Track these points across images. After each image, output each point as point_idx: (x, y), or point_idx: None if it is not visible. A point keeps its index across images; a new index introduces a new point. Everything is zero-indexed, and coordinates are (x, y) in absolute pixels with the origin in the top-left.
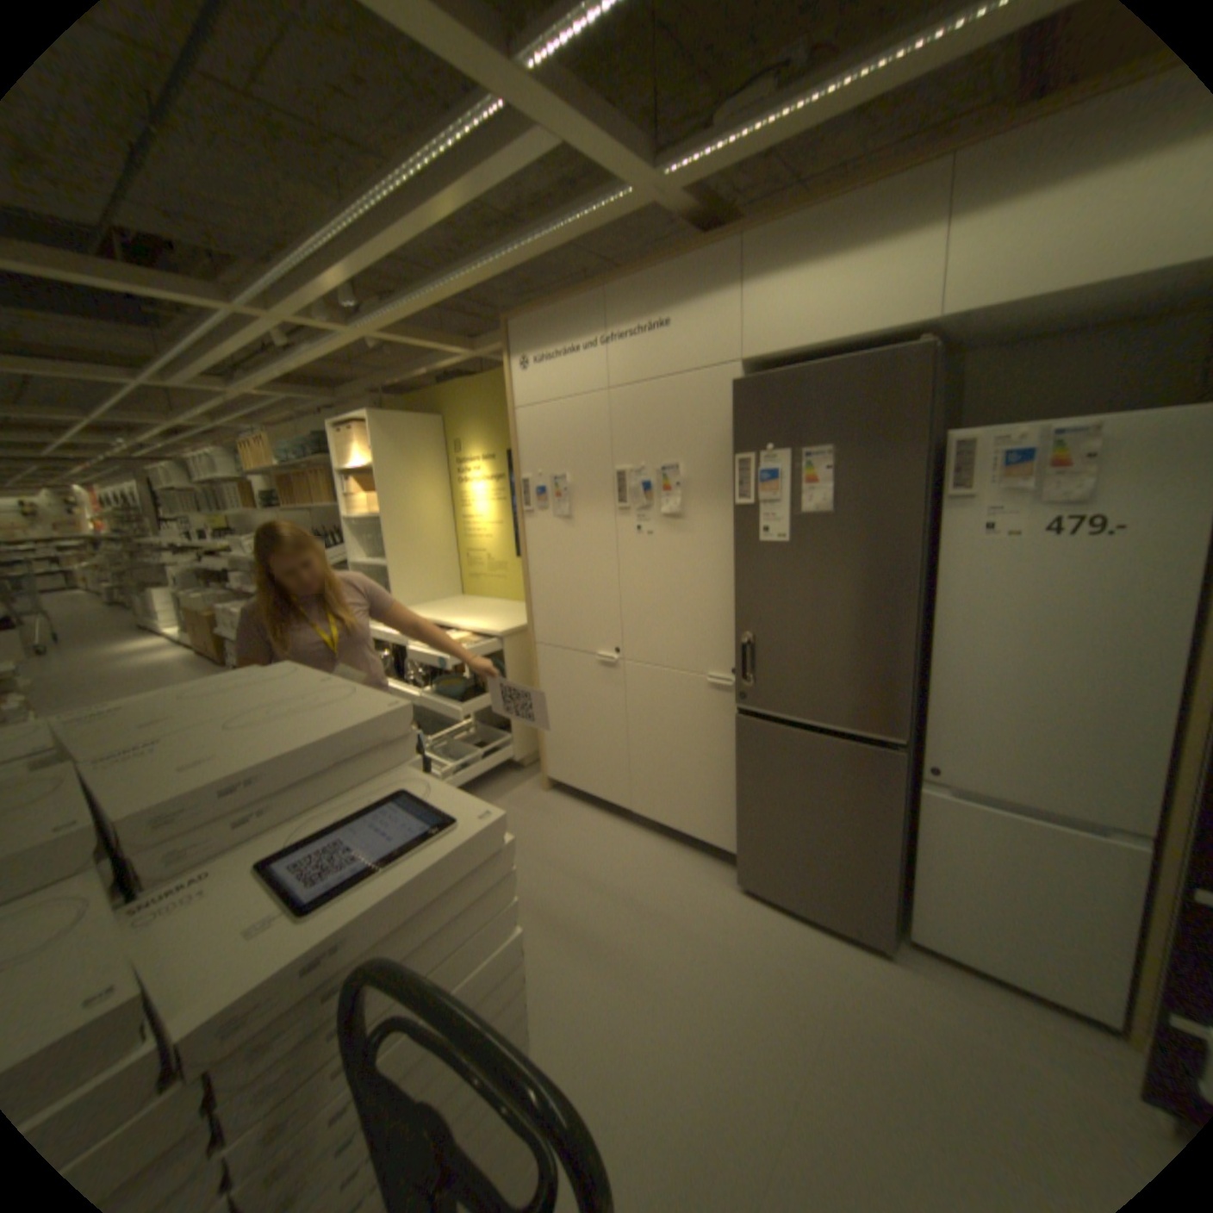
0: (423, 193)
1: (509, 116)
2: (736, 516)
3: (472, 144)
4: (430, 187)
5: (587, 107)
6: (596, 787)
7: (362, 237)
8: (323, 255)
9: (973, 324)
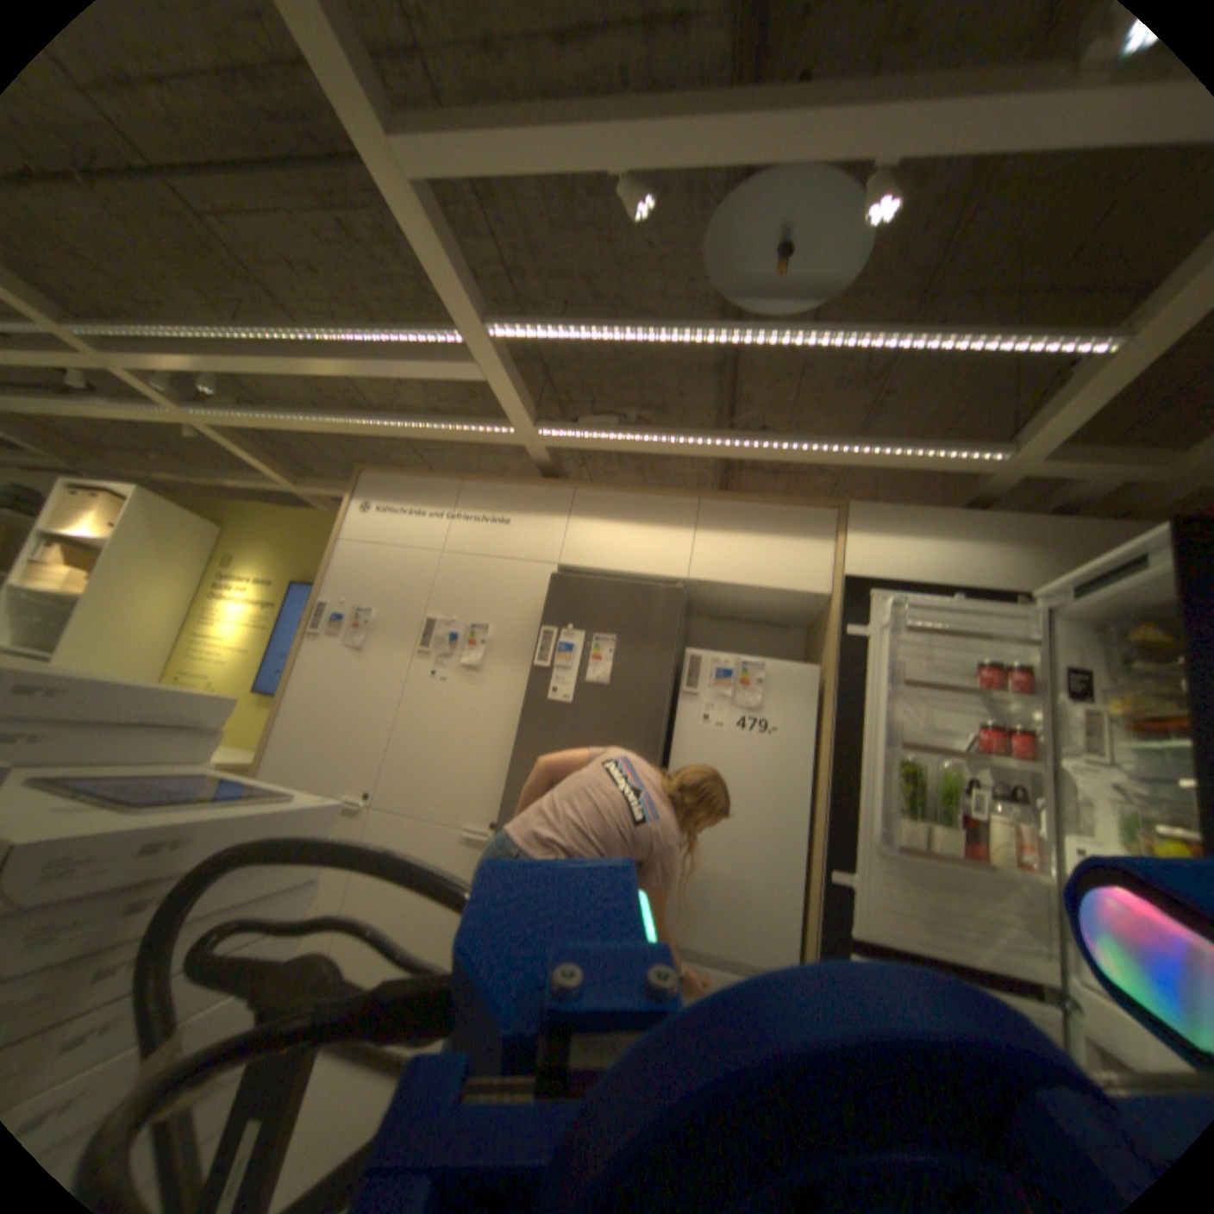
0: (356, 354)
1: (454, 349)
2: (528, 677)
3: (417, 349)
4: (366, 354)
5: (509, 372)
6: None
7: (273, 353)
8: (215, 346)
9: (700, 591)
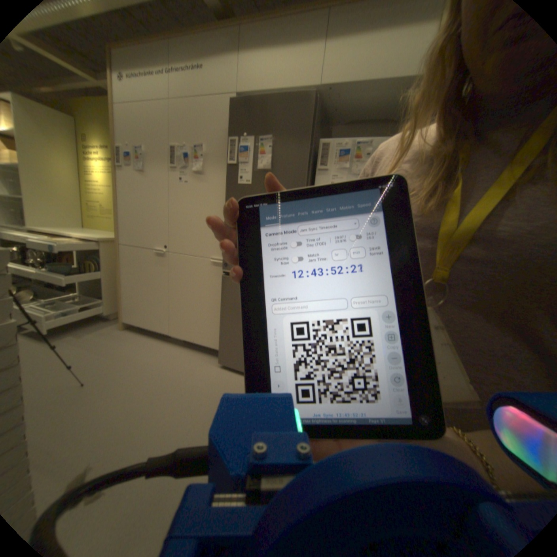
0: None
1: None
2: (229, 174)
3: None
4: None
5: None
6: (150, 324)
7: None
8: None
9: (333, 97)
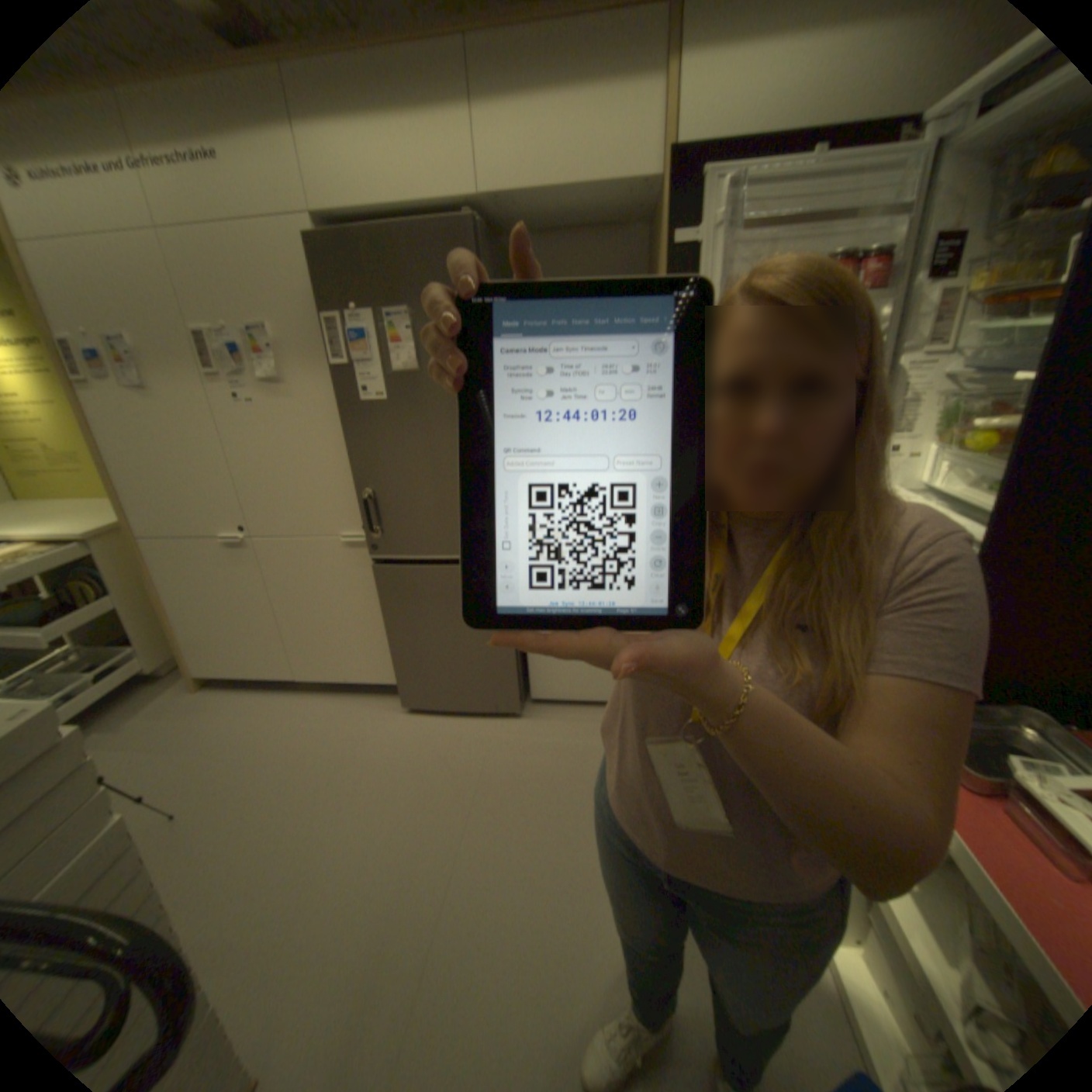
0: None
1: None
2: (336, 378)
3: None
4: None
5: None
6: (252, 670)
7: None
8: None
9: (504, 207)
